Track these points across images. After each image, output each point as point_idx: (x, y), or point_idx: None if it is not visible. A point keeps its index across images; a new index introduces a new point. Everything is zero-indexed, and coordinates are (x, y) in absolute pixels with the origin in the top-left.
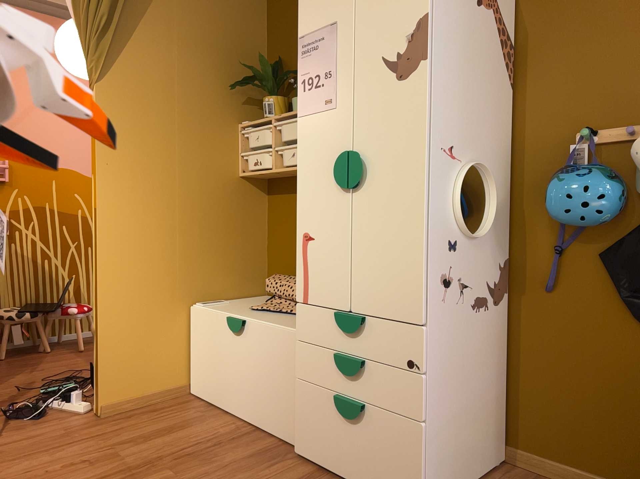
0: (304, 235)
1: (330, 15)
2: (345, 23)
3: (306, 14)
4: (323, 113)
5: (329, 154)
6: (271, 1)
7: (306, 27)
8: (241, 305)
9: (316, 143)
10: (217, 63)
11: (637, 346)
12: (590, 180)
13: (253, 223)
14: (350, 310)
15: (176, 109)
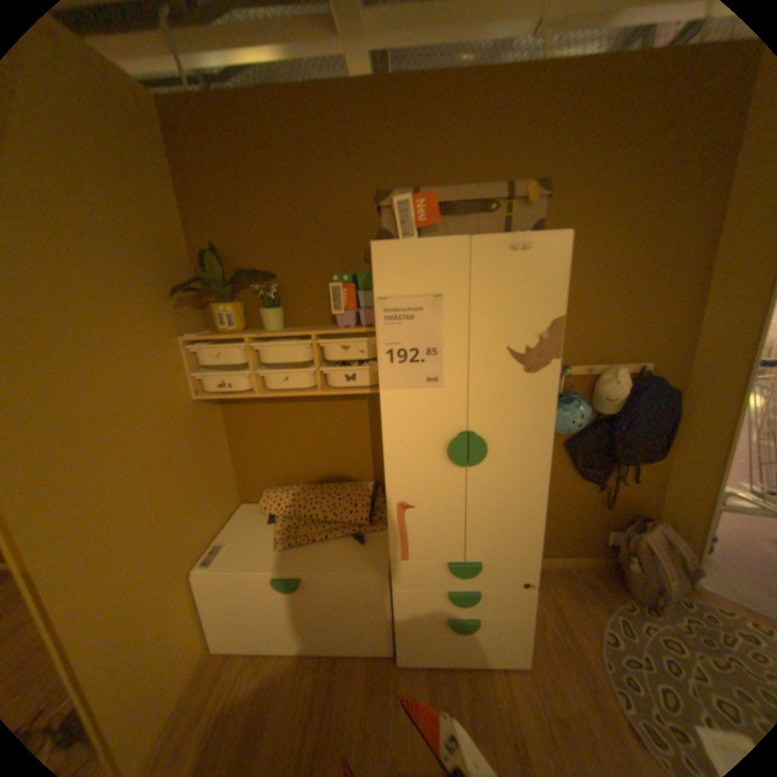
0: (399, 505)
1: (432, 283)
2: (456, 299)
3: (387, 269)
4: (424, 391)
5: (434, 432)
6: (175, 155)
7: (388, 286)
8: (250, 543)
9: (414, 419)
10: (133, 259)
11: (578, 490)
12: (583, 410)
13: (216, 443)
14: (465, 560)
15: (100, 348)
